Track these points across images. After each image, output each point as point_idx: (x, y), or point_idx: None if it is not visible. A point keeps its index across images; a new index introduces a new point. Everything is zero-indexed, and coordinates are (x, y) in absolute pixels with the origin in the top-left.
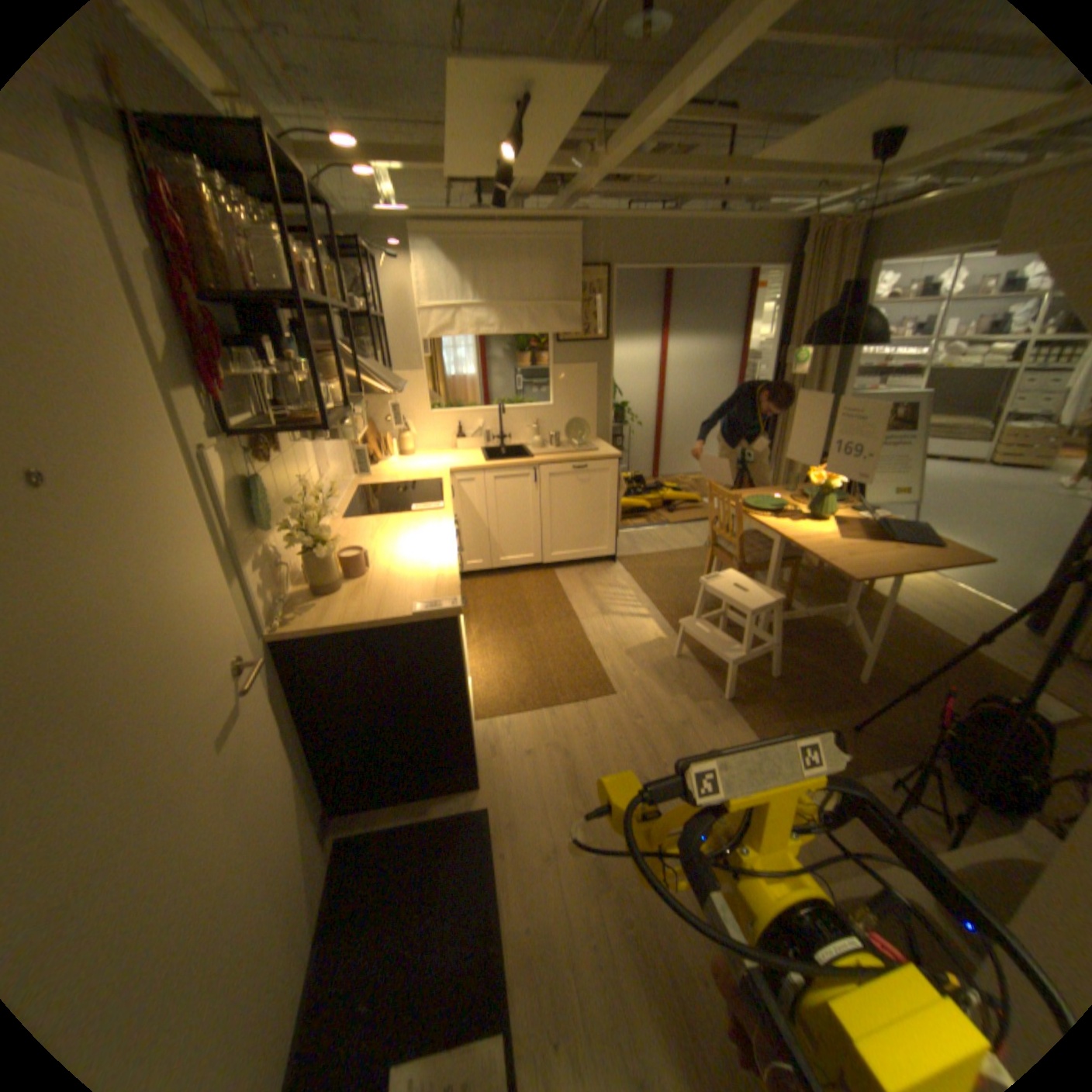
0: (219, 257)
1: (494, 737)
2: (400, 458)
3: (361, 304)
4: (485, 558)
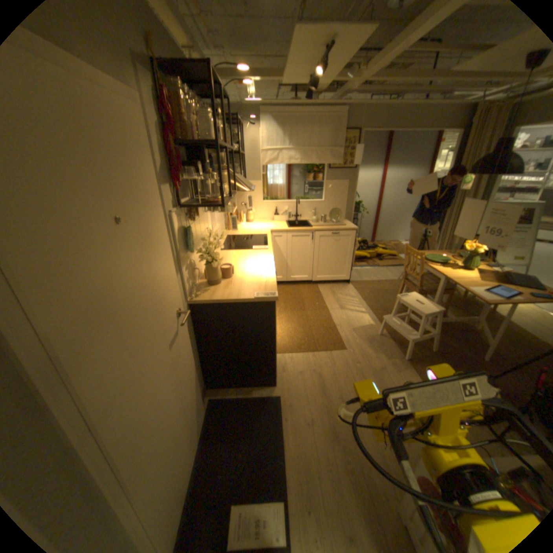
0: (183, 123)
1: (283, 363)
2: (246, 224)
3: (235, 147)
4: (283, 276)
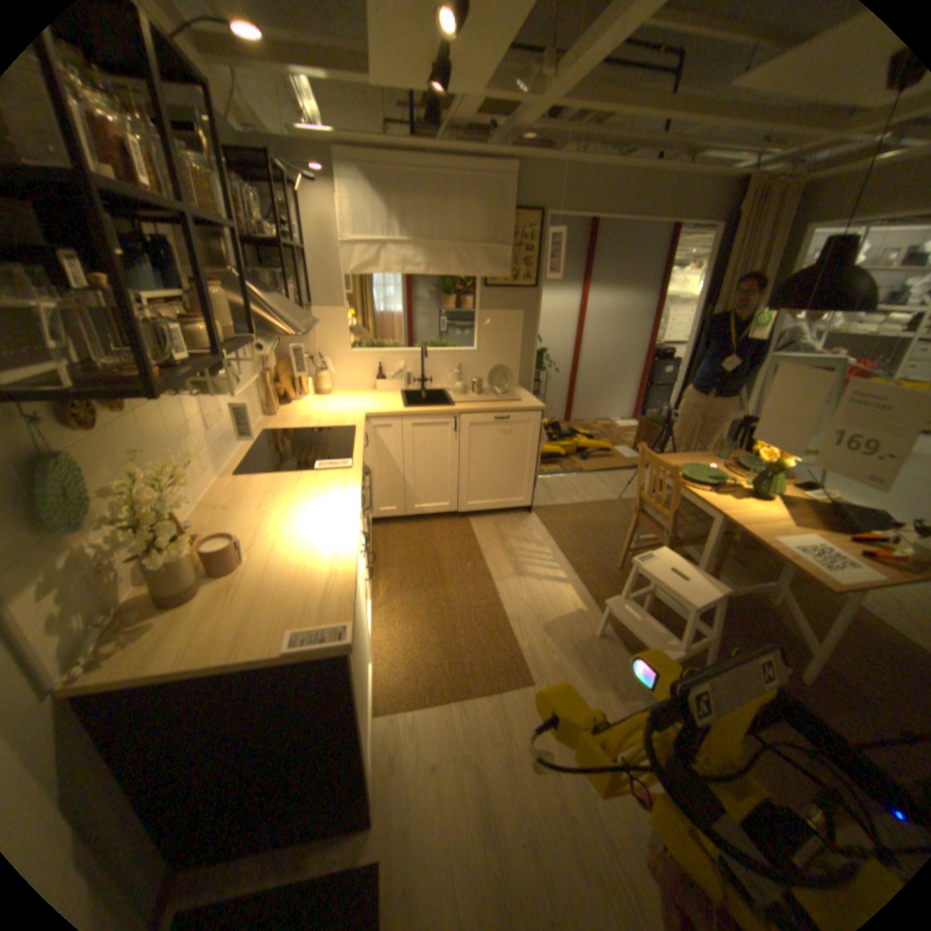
0: None
1: (393, 745)
2: (316, 397)
3: (275, 230)
4: (399, 504)
